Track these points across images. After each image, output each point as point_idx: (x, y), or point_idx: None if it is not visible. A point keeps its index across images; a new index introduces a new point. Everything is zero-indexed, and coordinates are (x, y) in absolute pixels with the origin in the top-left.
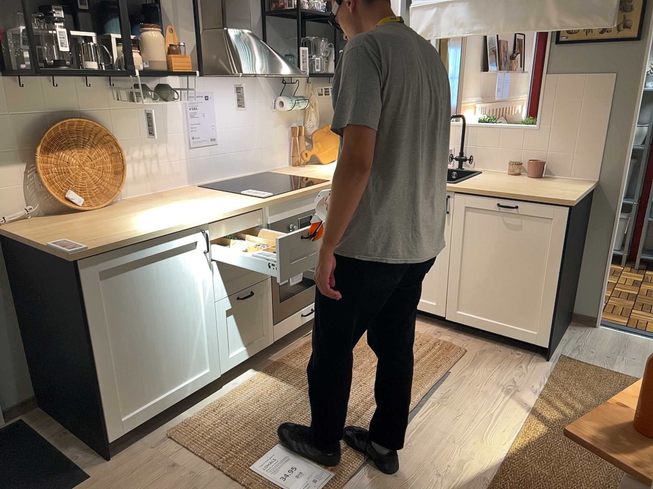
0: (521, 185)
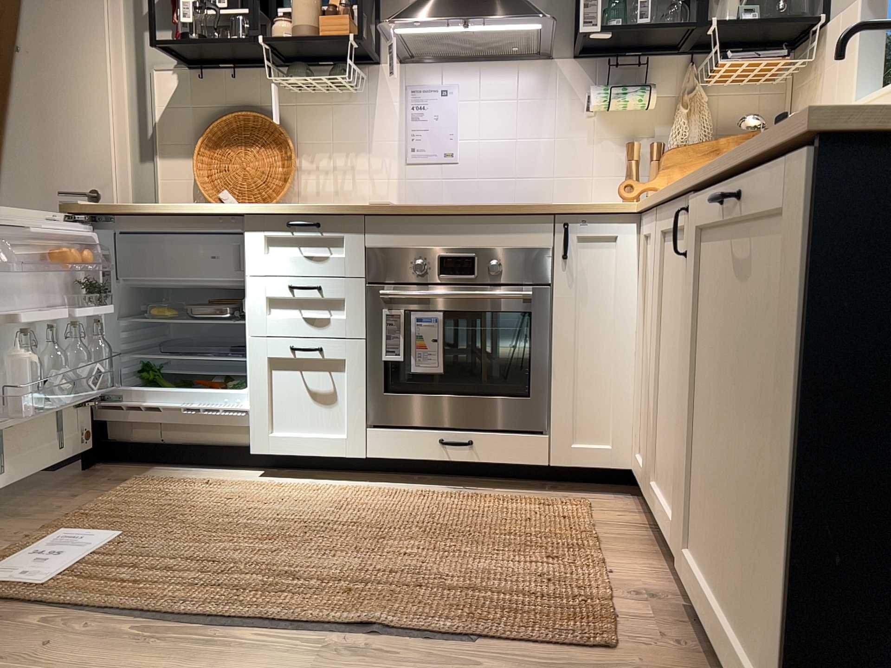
0: None
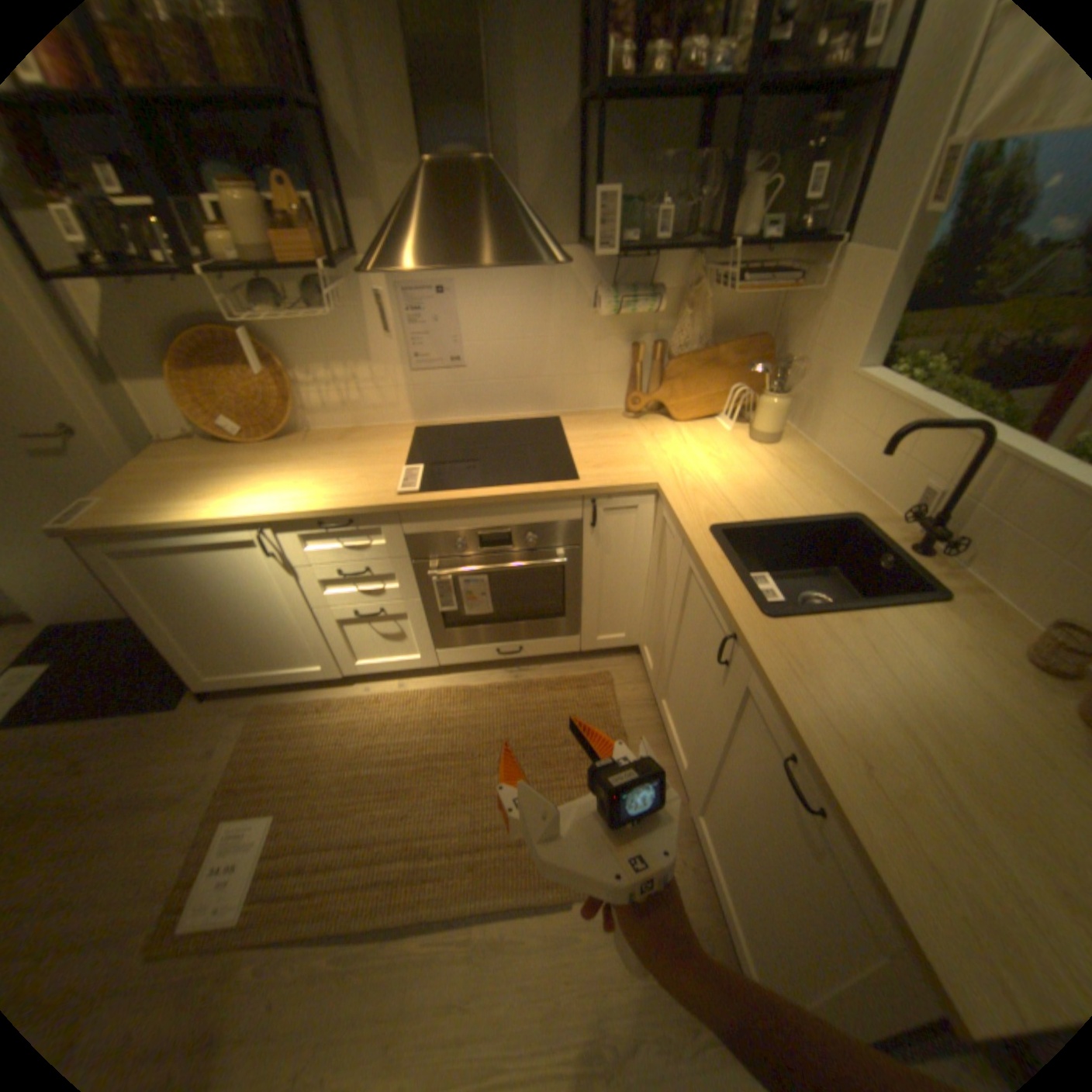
0: (953, 740)
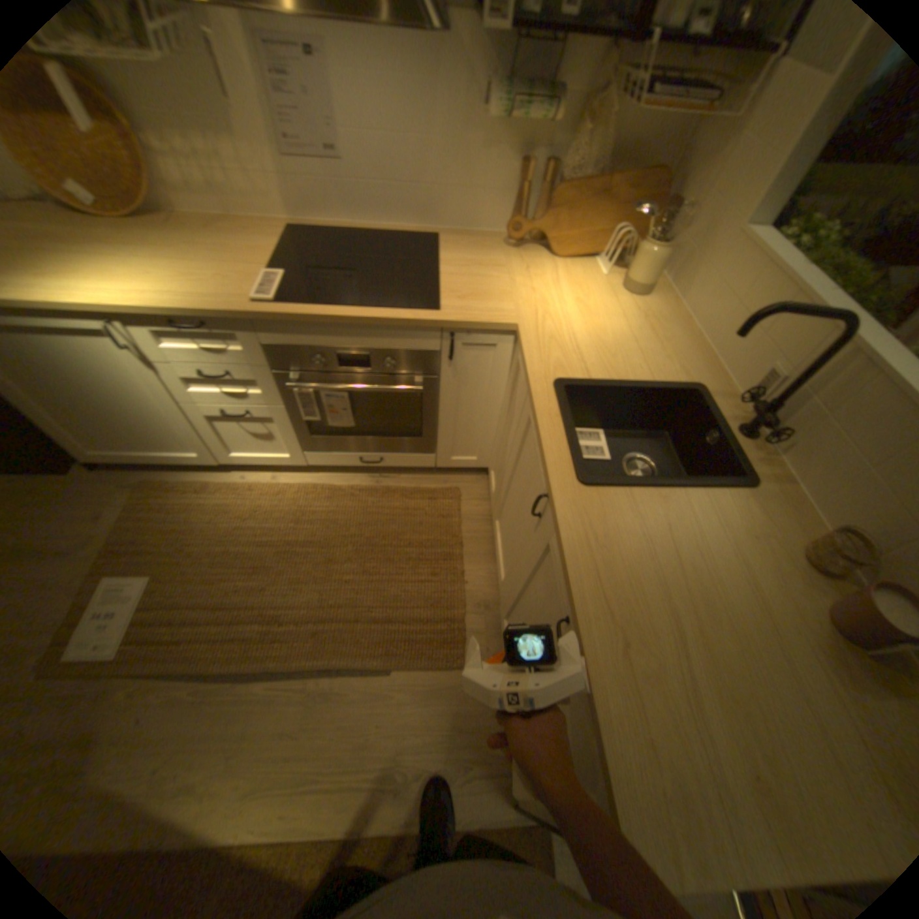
0: (712, 629)
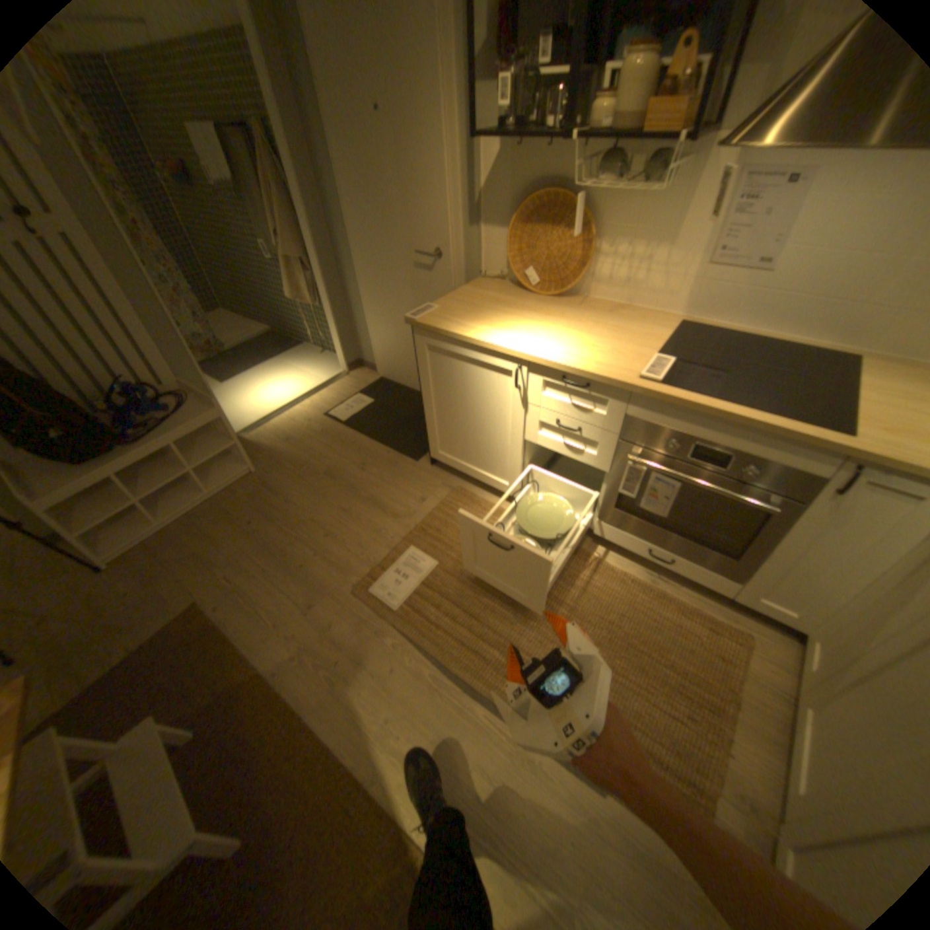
0: None
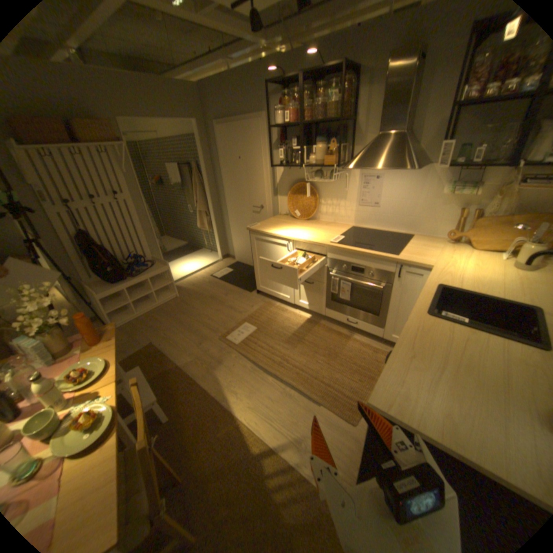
0: (465, 374)
